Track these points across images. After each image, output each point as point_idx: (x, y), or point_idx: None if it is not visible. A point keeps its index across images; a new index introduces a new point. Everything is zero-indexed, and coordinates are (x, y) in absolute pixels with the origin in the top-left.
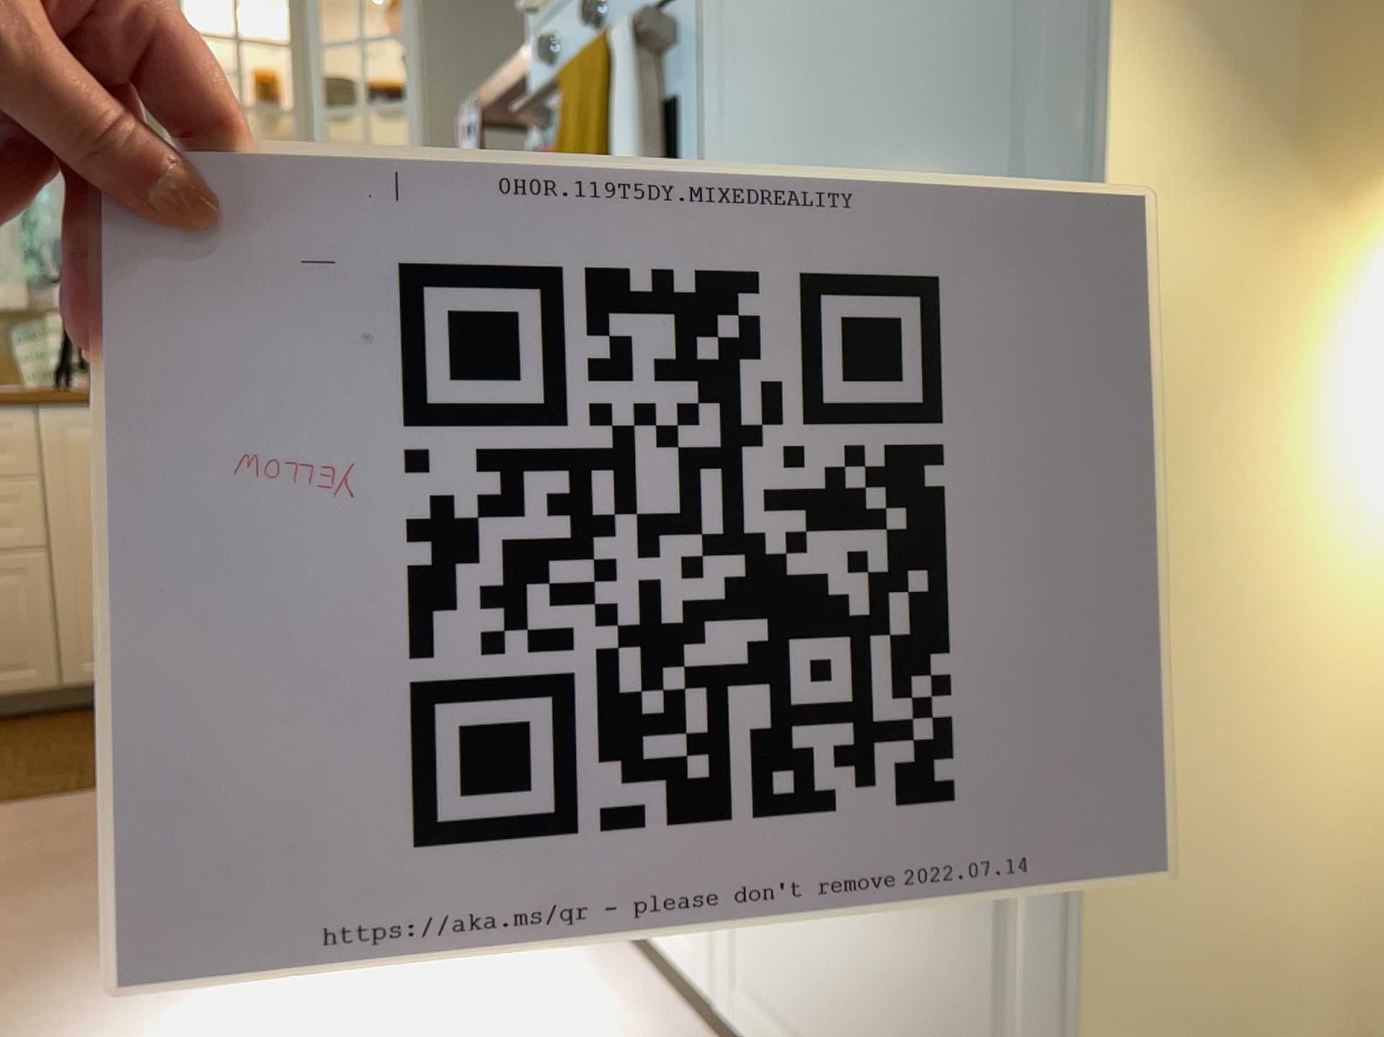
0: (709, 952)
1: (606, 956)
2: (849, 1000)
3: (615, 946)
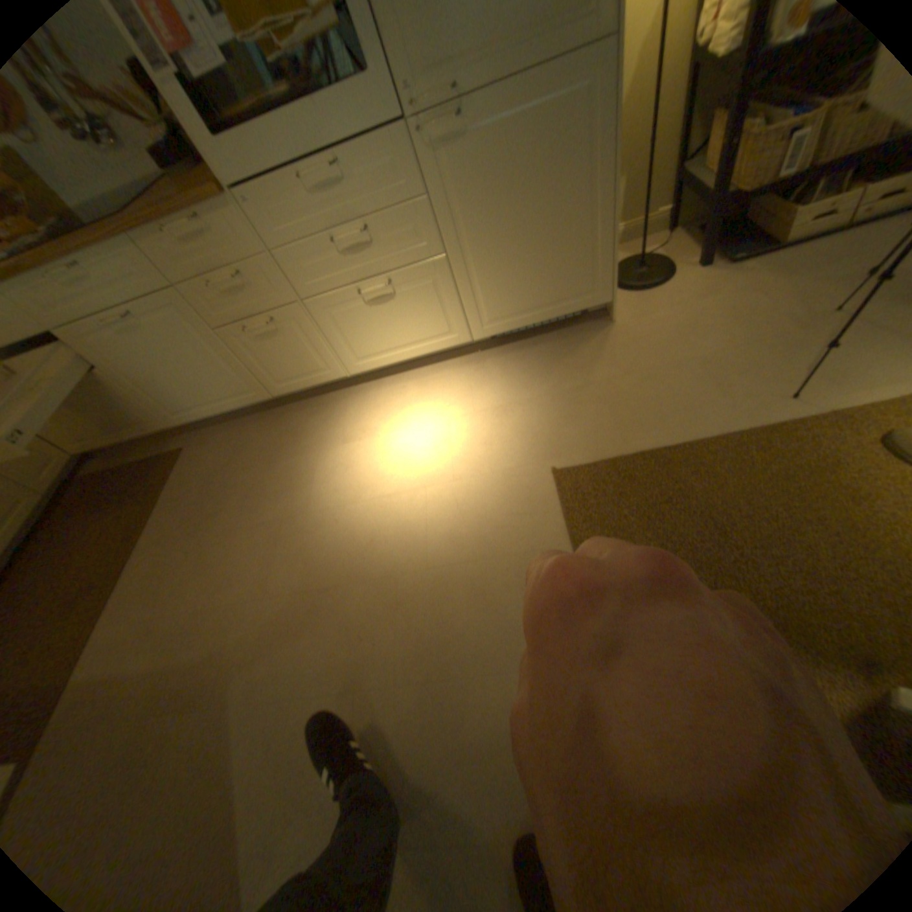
0: (461, 328)
1: (402, 380)
2: (529, 285)
3: (397, 378)
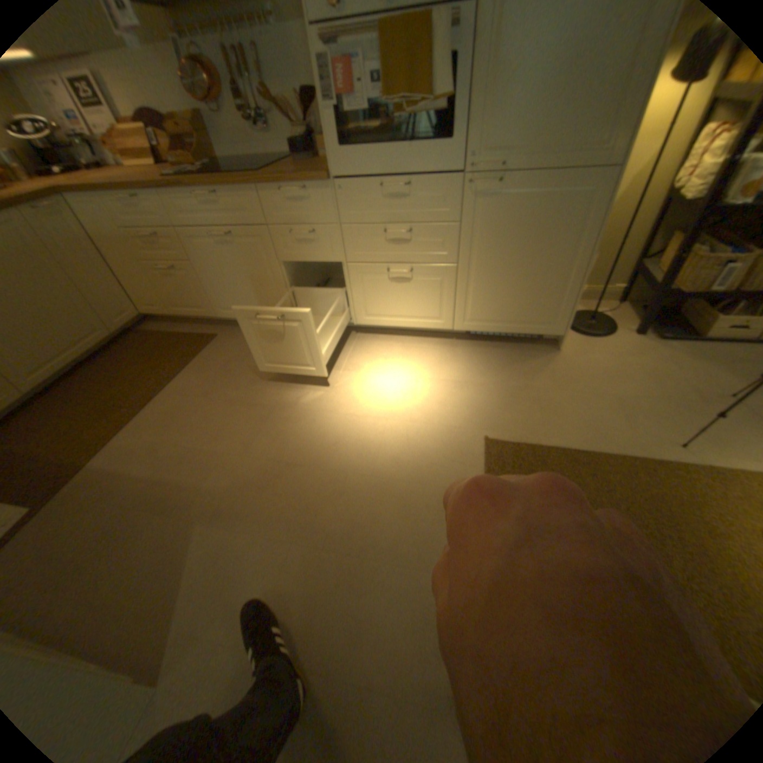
0: (447, 317)
1: (390, 340)
2: (507, 304)
3: (387, 337)
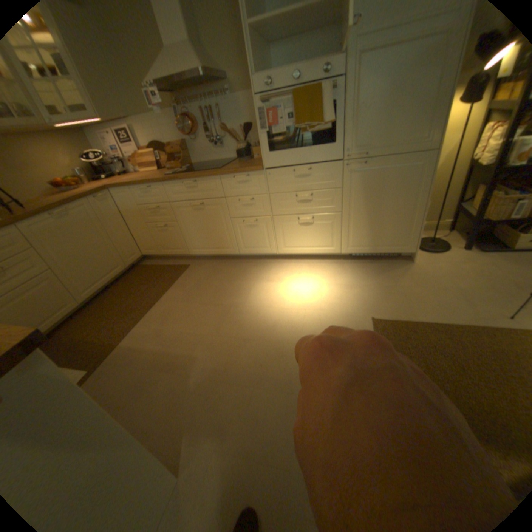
0: (337, 245)
1: (301, 262)
2: (376, 234)
3: (299, 260)
